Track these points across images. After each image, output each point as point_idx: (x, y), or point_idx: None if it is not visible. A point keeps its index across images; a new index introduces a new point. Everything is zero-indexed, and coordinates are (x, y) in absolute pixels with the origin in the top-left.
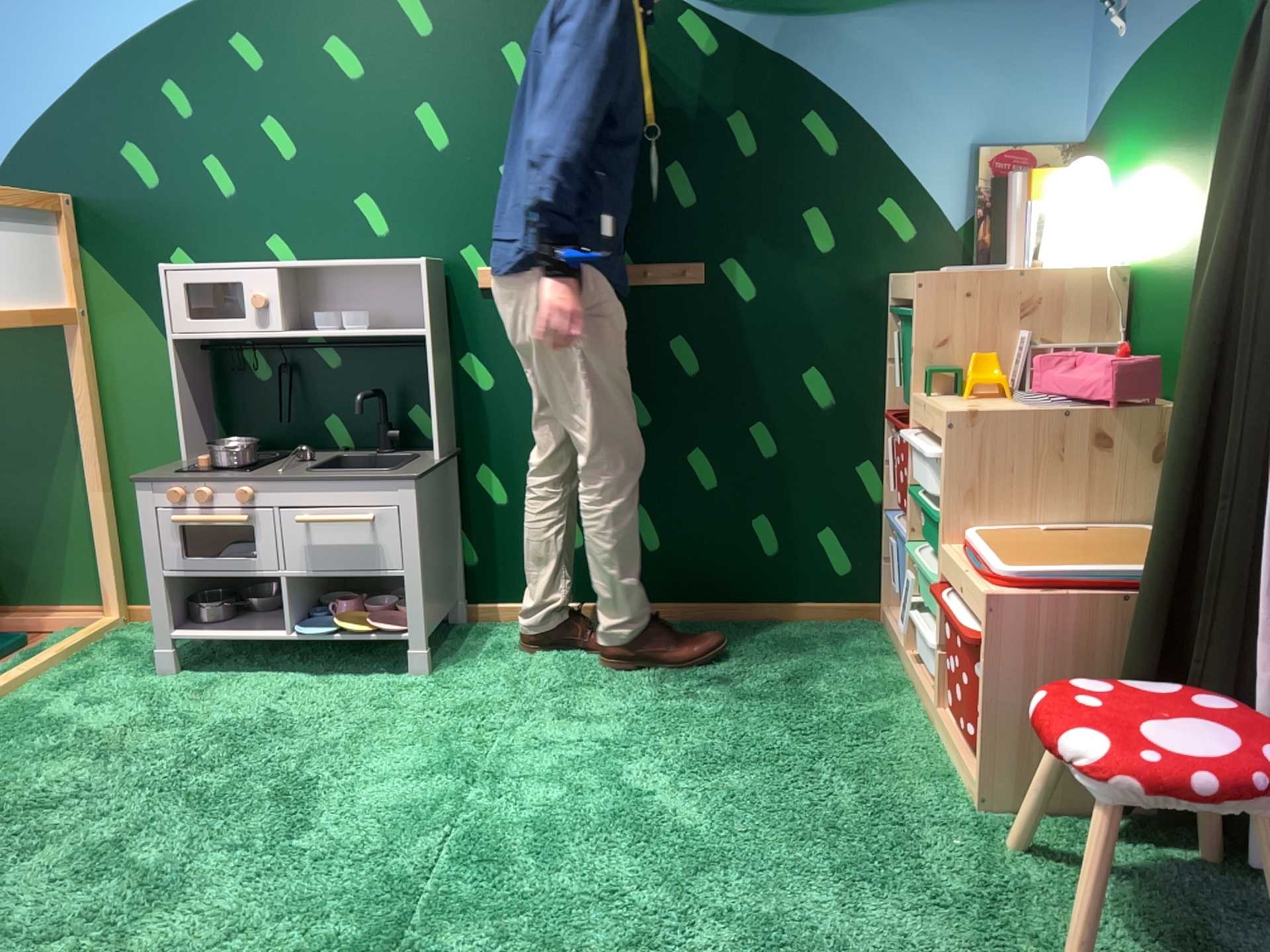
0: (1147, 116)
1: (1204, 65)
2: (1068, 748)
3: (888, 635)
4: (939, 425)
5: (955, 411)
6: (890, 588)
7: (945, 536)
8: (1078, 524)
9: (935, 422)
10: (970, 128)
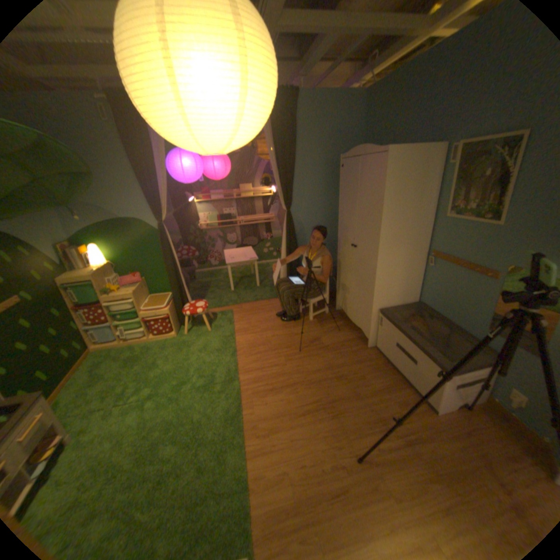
0: (99, 235)
1: (119, 229)
2: (197, 312)
3: (101, 350)
4: (125, 297)
5: (128, 293)
6: (88, 344)
7: (138, 313)
8: (146, 300)
9: (121, 298)
10: (50, 241)
